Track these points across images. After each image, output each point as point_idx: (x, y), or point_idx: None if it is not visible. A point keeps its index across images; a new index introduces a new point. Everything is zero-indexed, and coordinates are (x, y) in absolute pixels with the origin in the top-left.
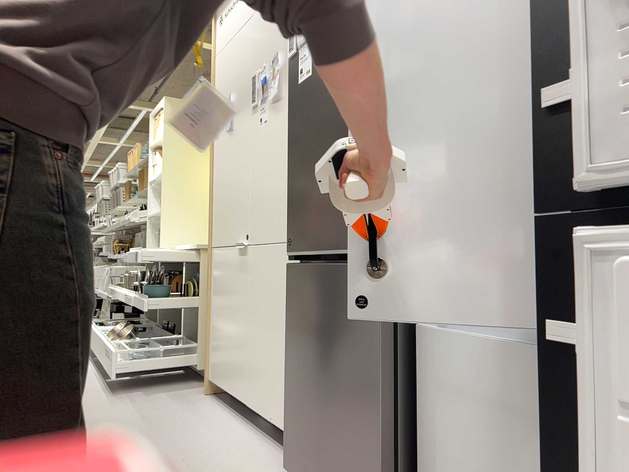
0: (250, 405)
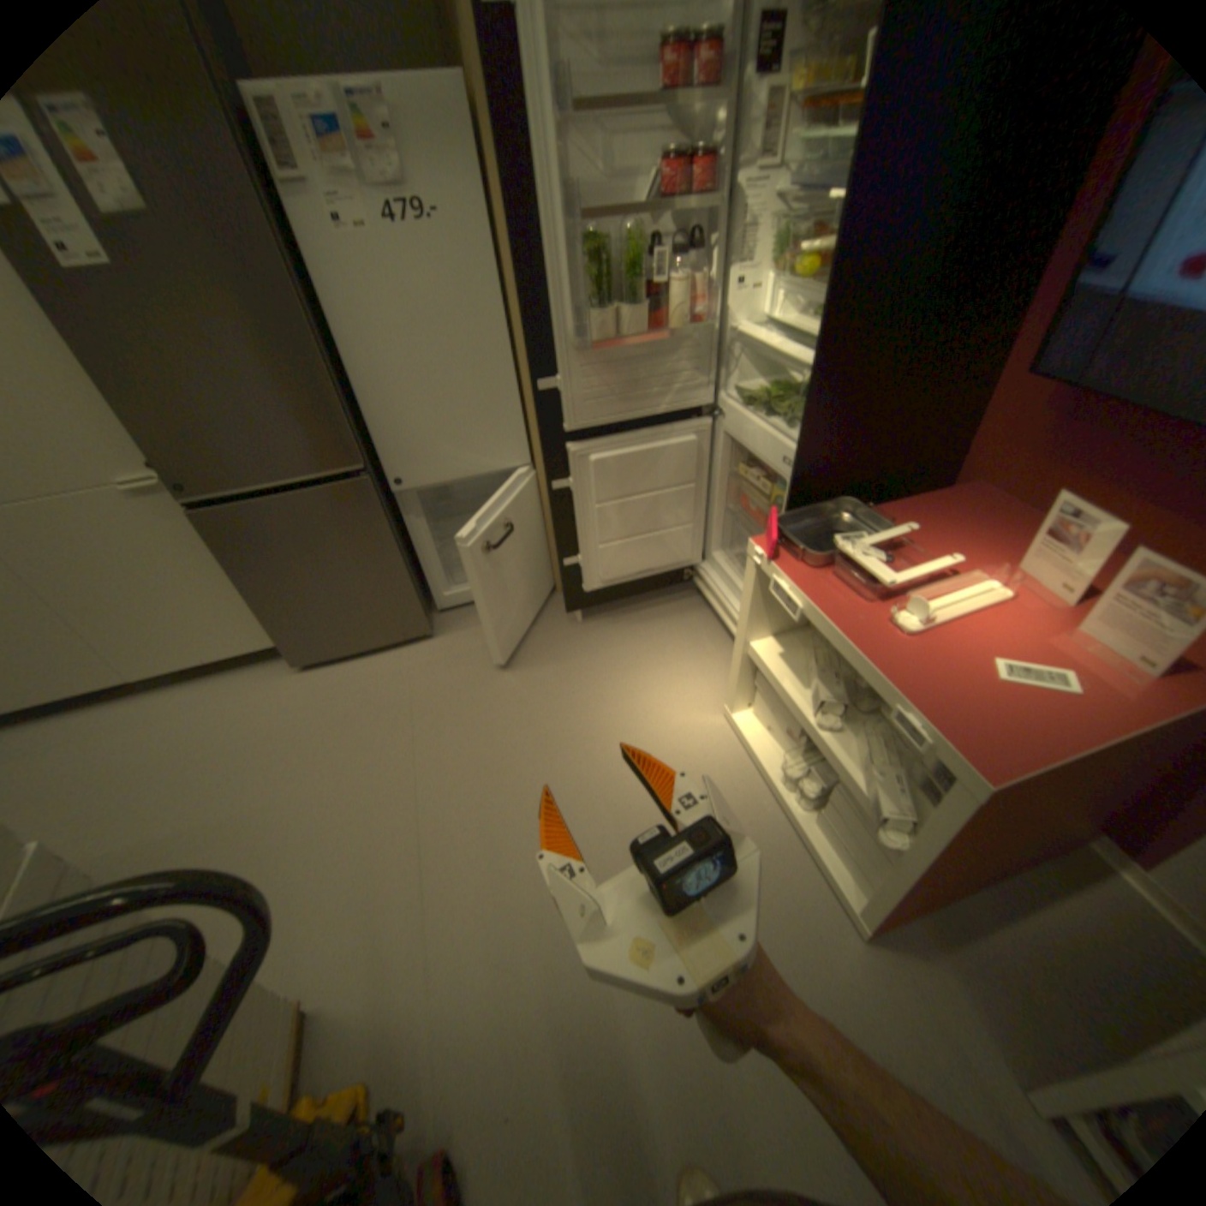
0: (136, 677)
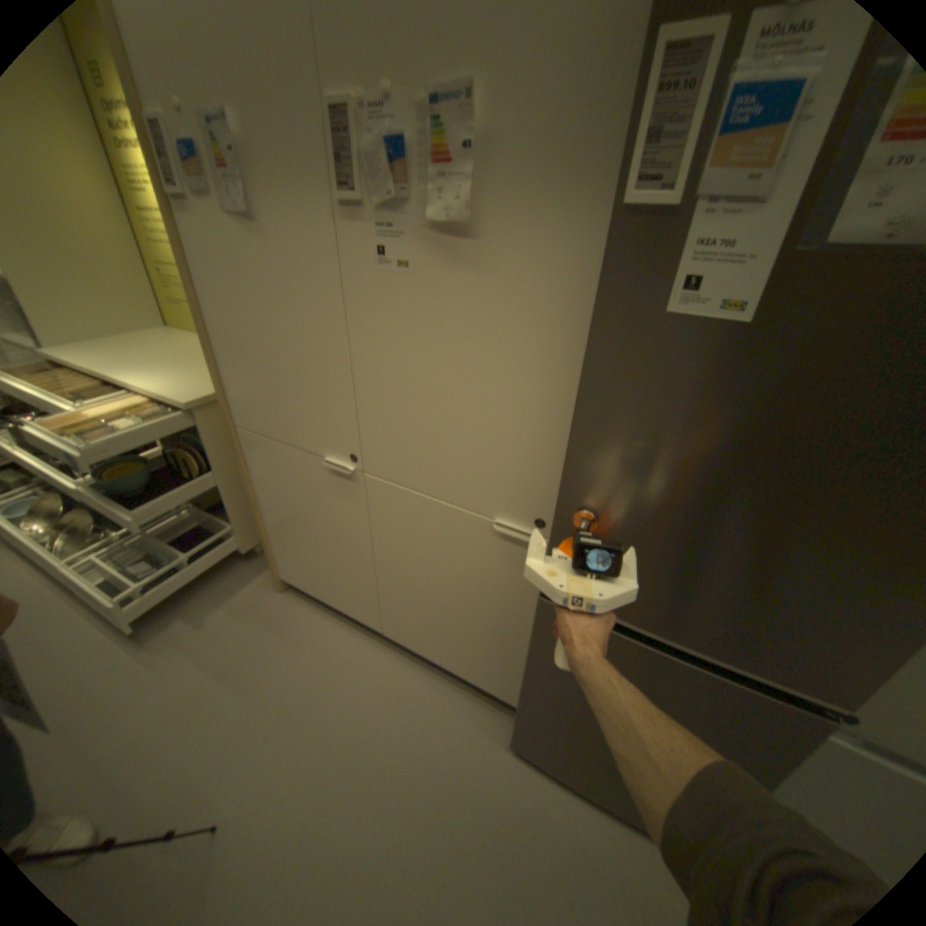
0: (390, 634)
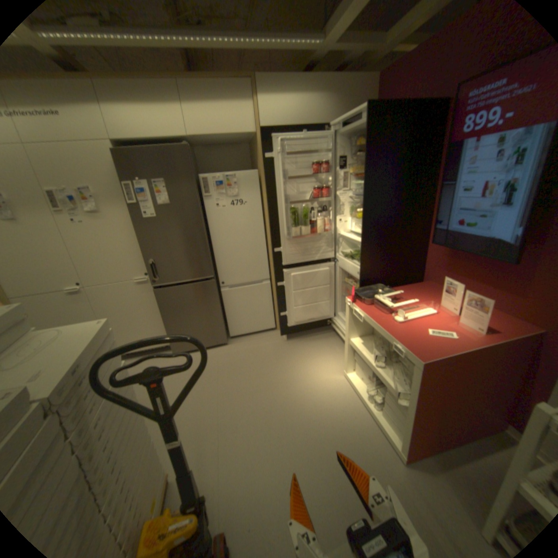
0: None
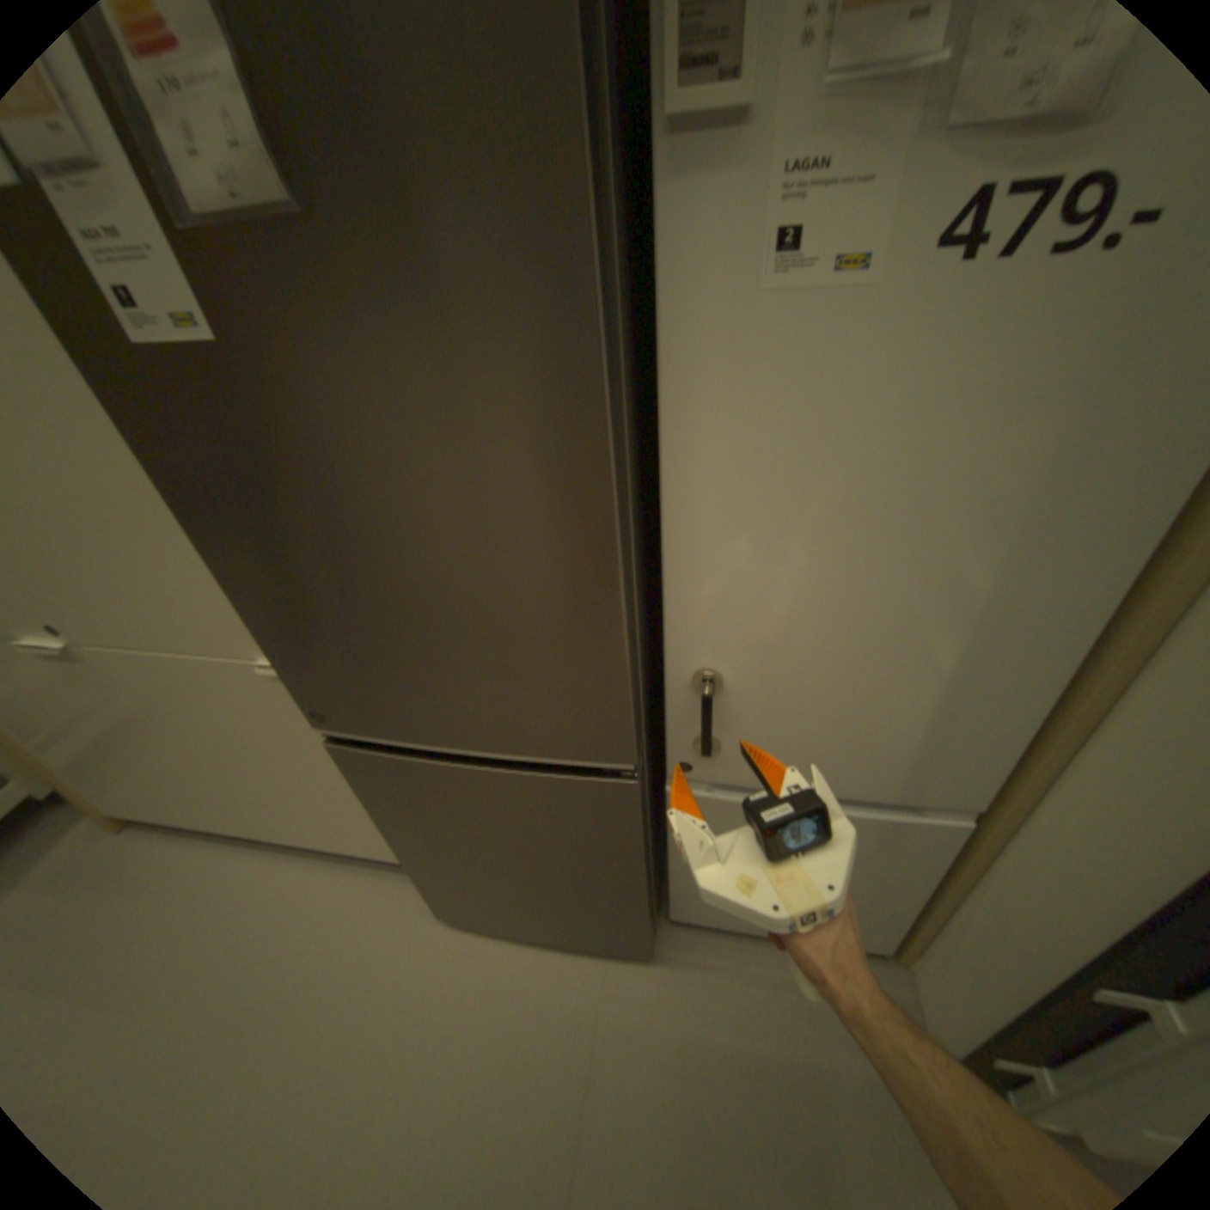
0: (269, 838)
